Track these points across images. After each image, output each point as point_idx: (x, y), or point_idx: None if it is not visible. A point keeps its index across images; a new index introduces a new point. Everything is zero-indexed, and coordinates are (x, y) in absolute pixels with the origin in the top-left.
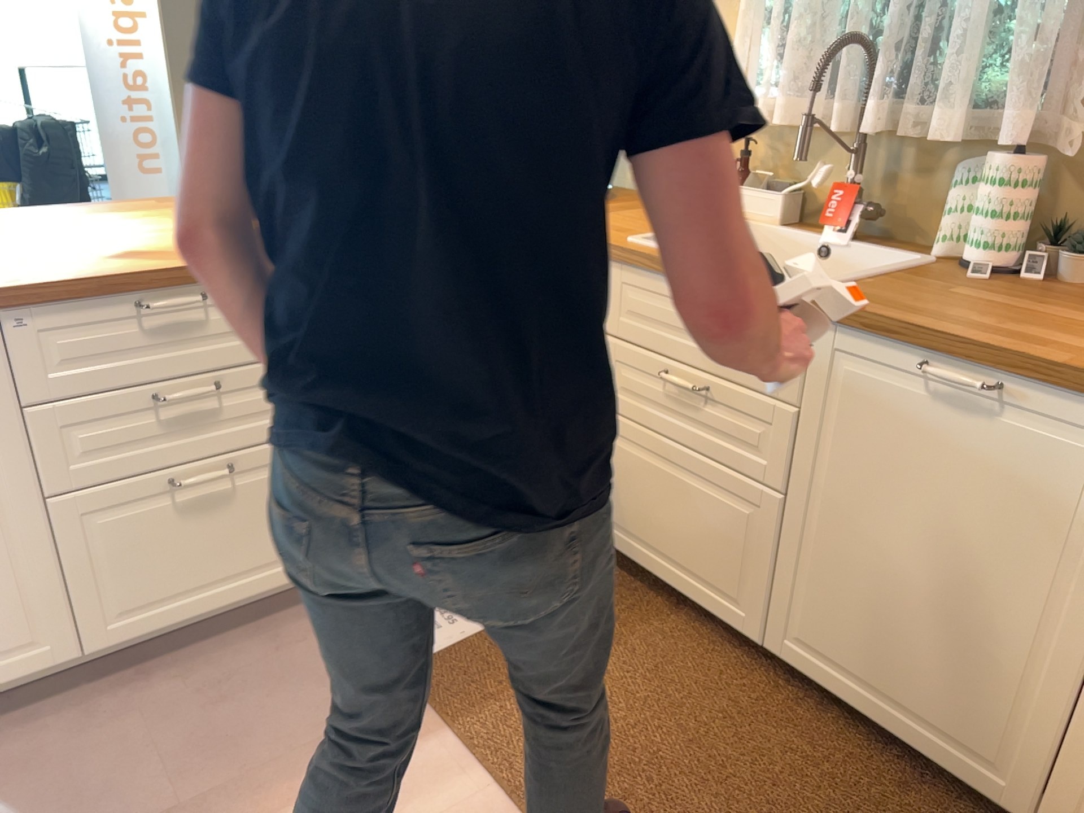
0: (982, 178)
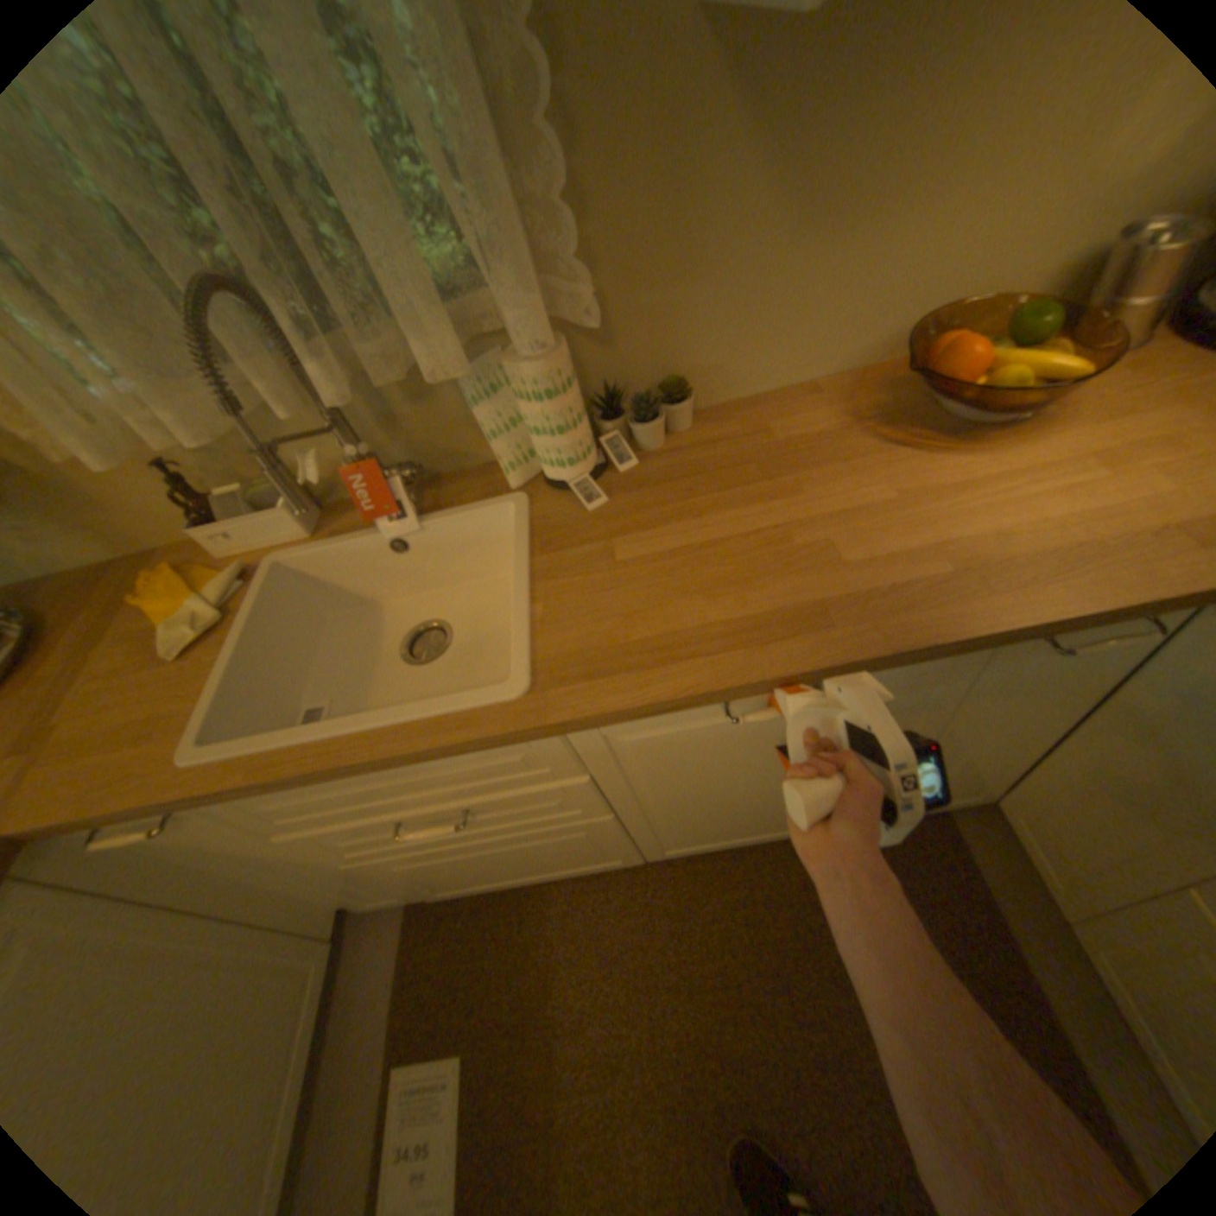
0: (520, 390)
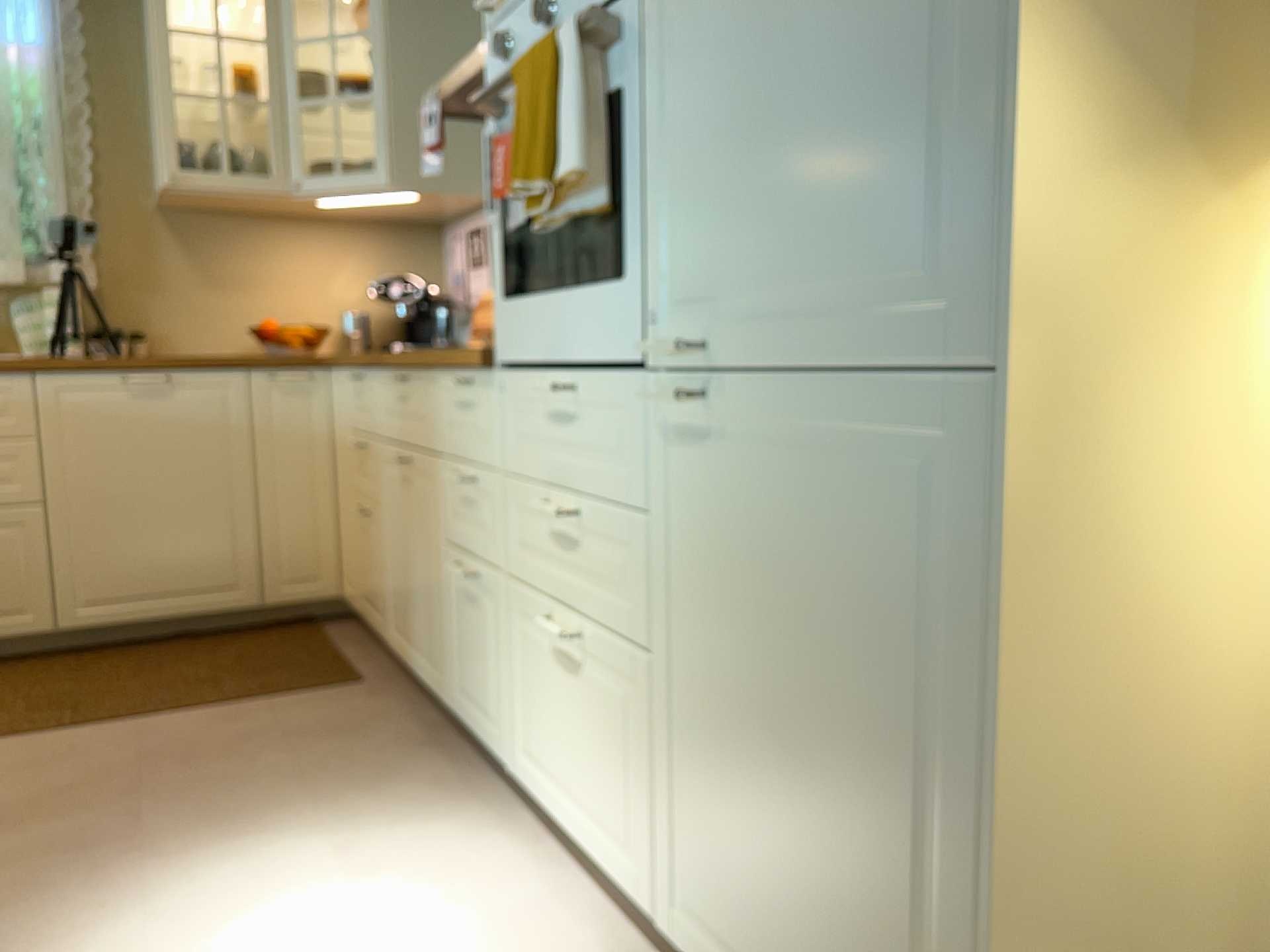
0: (45, 302)
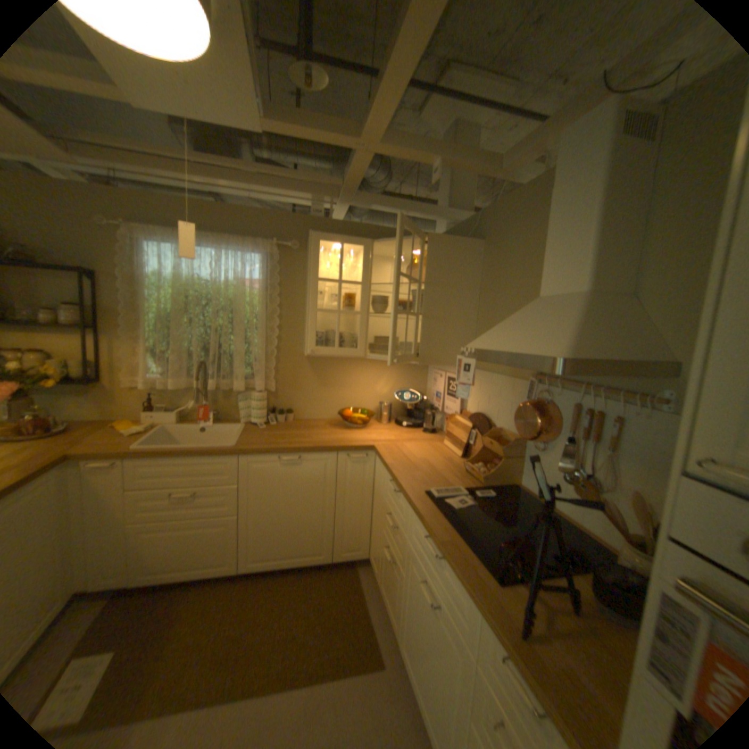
0: (253, 398)
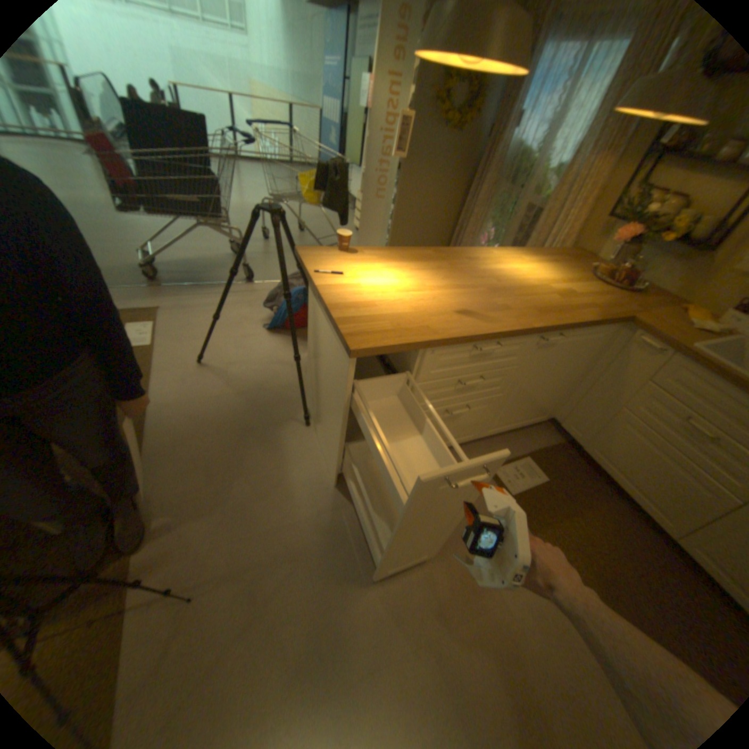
0: None
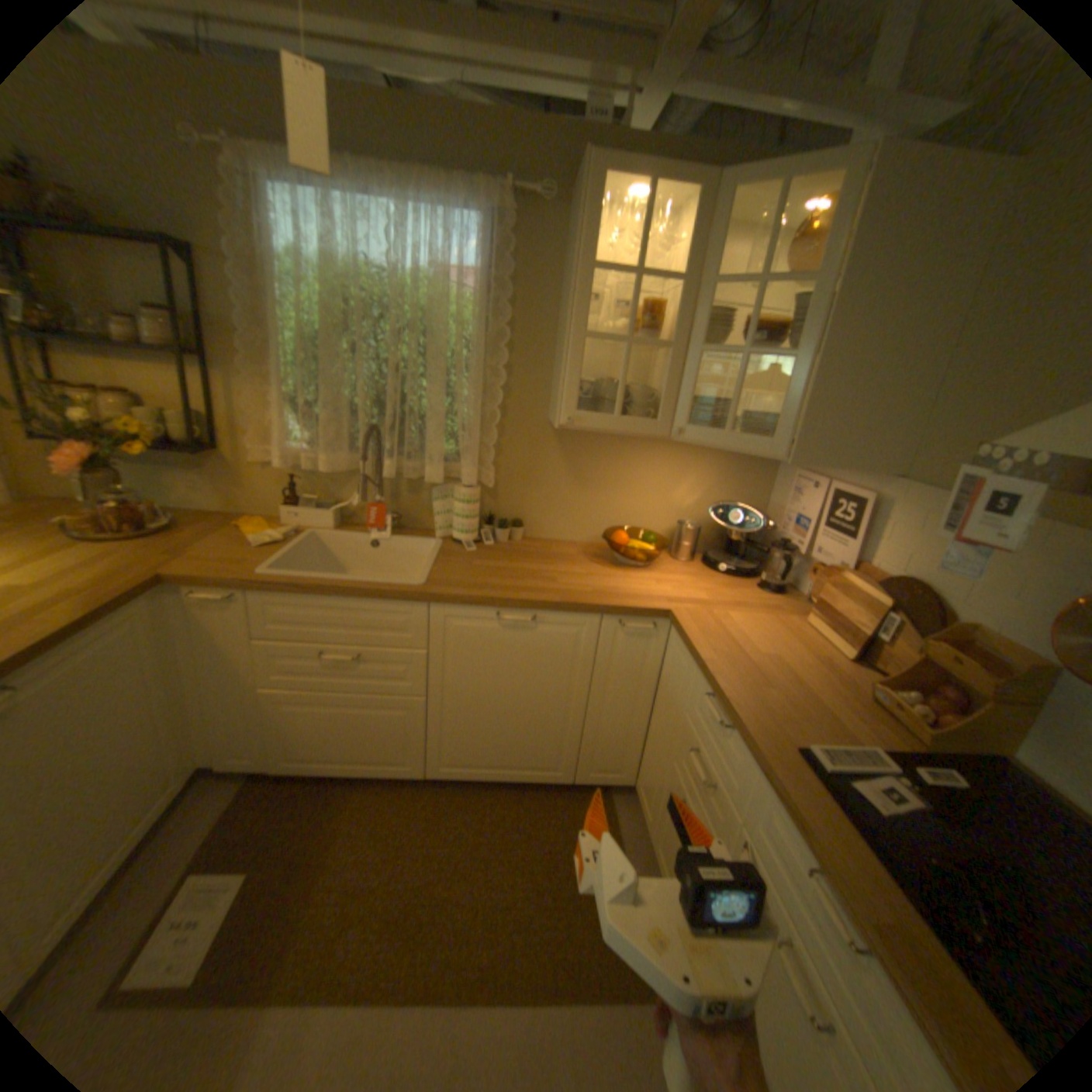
0: (457, 498)
